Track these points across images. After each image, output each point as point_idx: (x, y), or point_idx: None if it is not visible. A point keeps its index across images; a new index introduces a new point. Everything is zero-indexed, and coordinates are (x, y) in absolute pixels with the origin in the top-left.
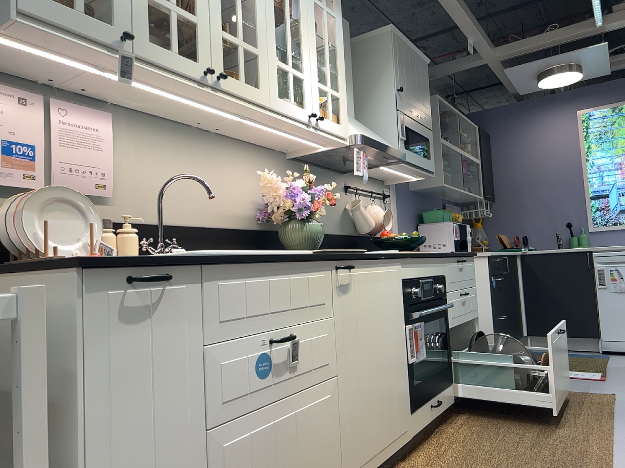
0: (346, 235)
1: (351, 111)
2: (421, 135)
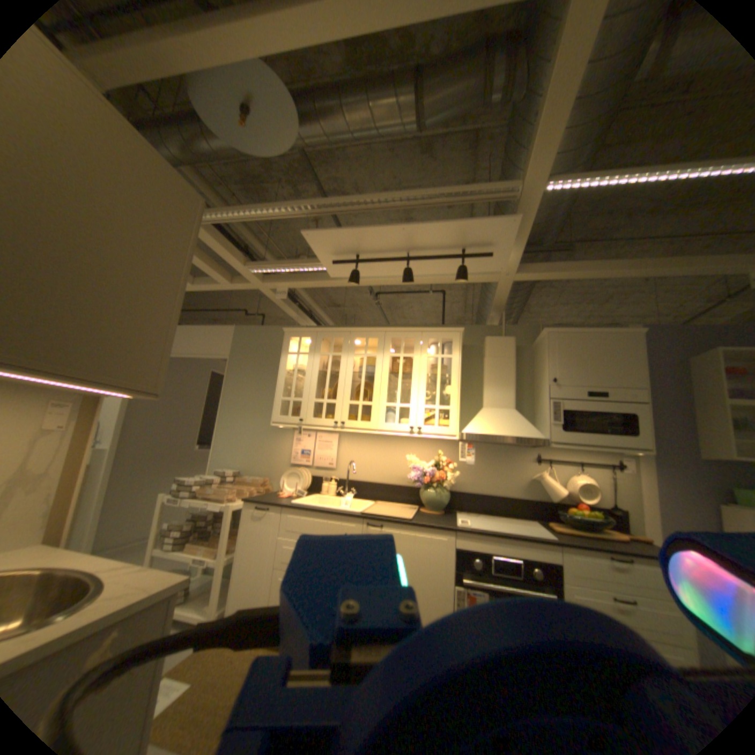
0: (531, 501)
1: (506, 404)
2: (610, 412)
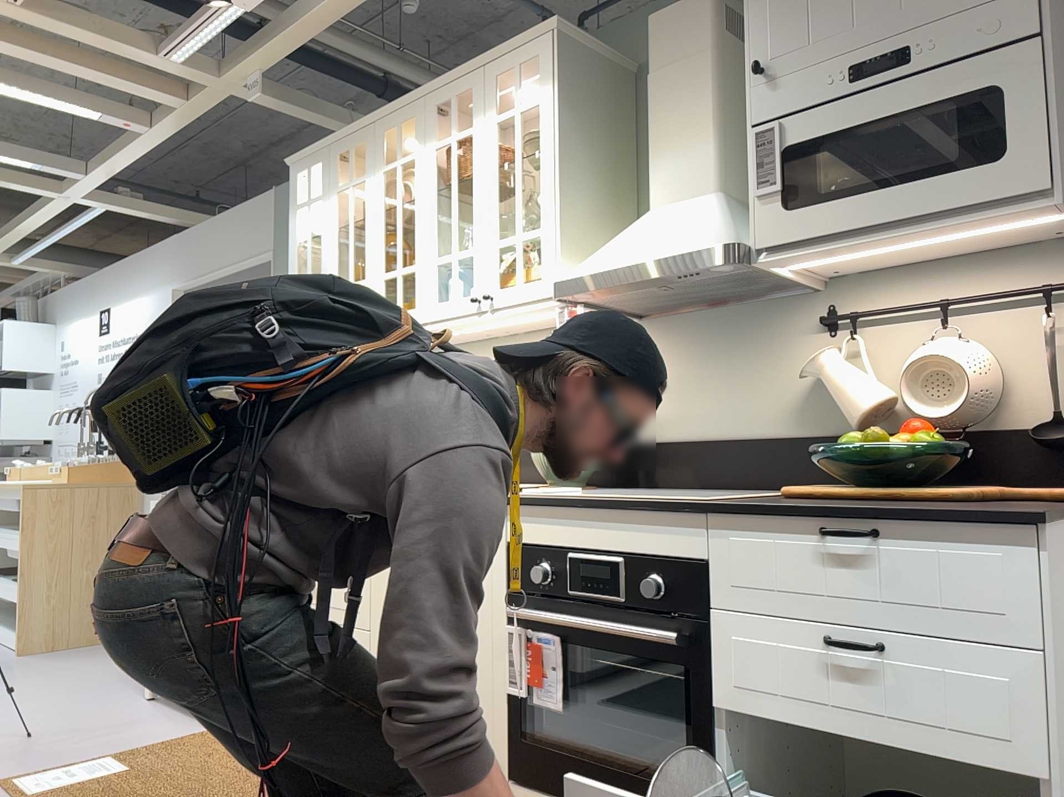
0: (812, 437)
1: (696, 185)
2: (916, 110)
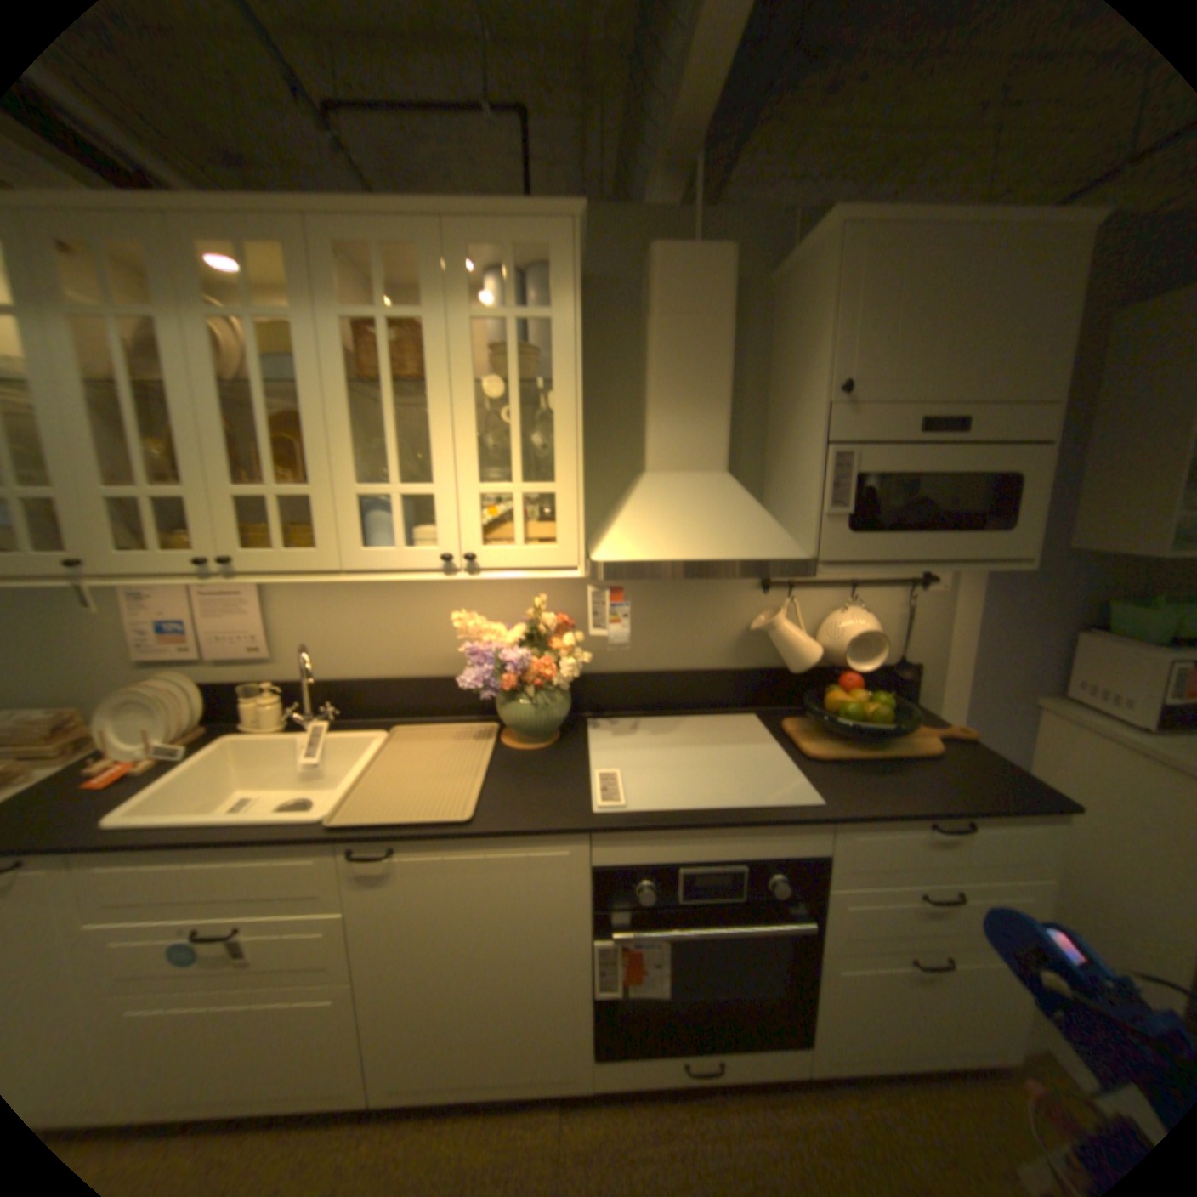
0: (744, 670)
1: (706, 459)
2: (965, 472)
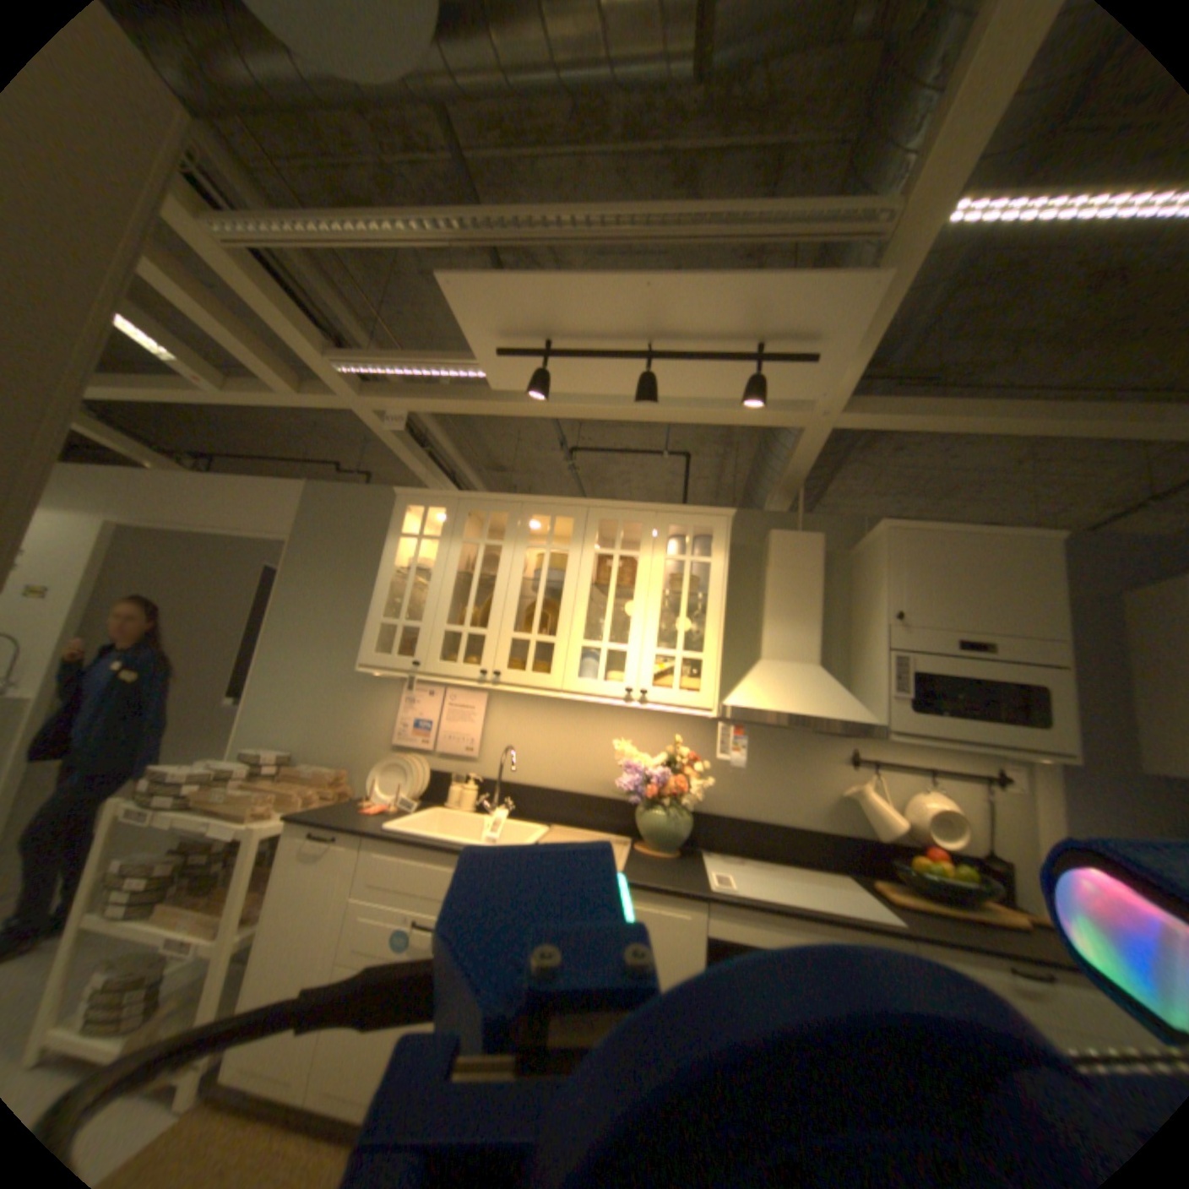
0: (841, 837)
1: (805, 656)
2: (1000, 682)
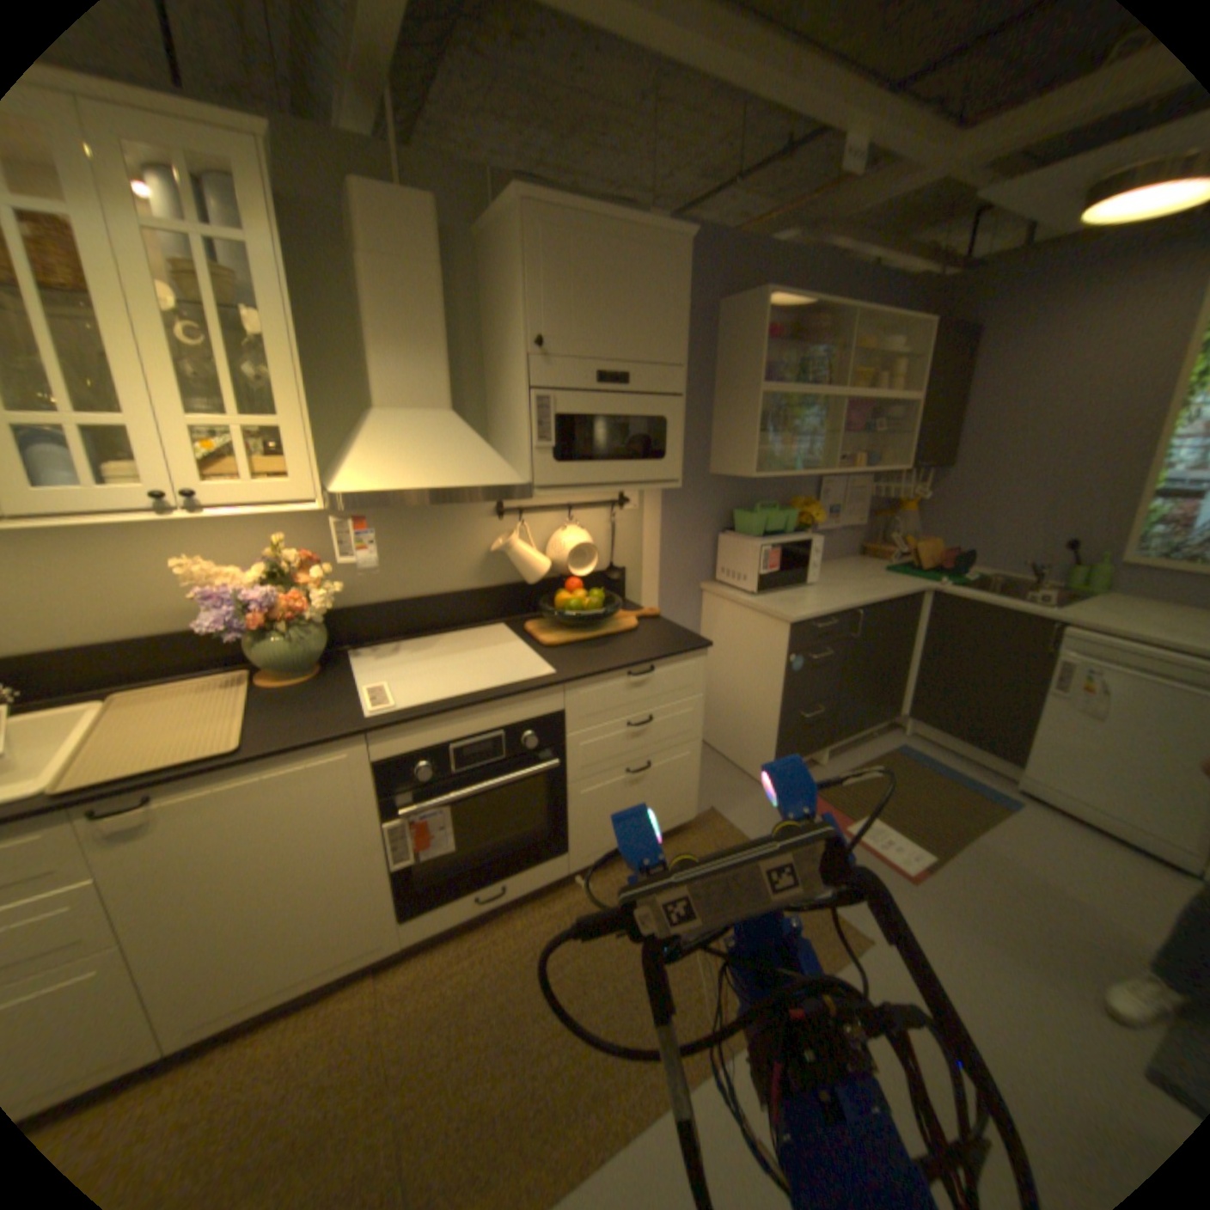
0: (491, 590)
1: (432, 401)
2: (630, 419)
